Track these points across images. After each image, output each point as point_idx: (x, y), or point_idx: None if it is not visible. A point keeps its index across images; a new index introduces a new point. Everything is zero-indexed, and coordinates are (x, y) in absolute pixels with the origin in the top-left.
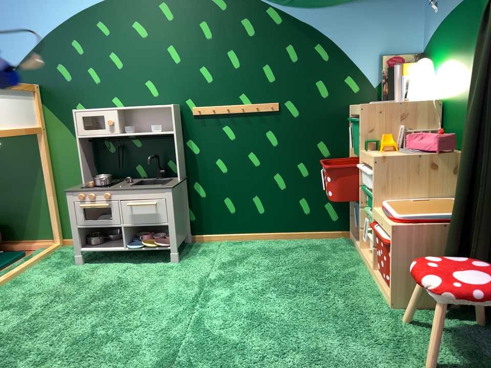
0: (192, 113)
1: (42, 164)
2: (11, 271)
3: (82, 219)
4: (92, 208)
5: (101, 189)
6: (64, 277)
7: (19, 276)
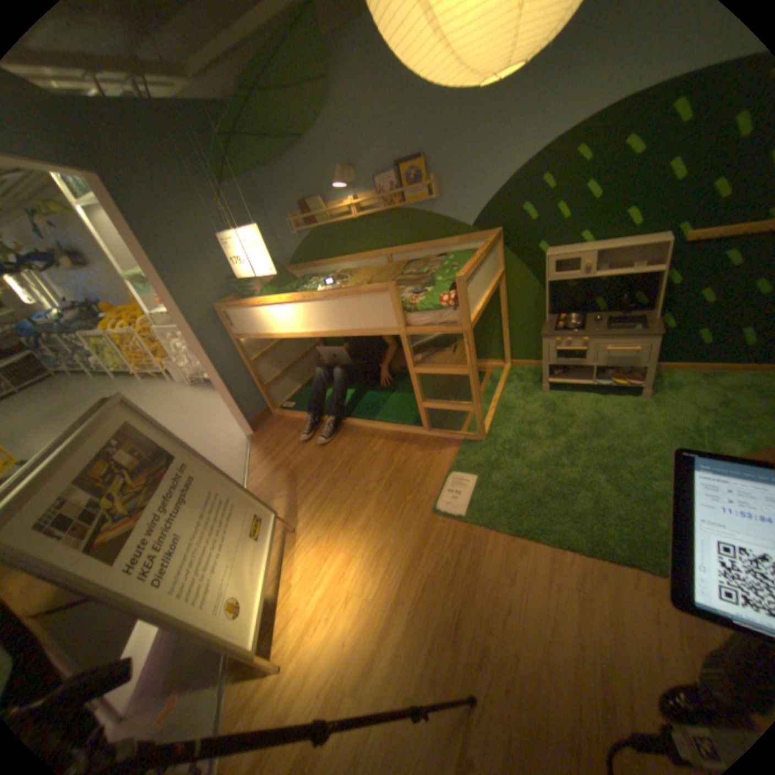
0: (684, 240)
1: (497, 300)
2: (494, 397)
3: (553, 358)
4: (567, 351)
5: (578, 335)
6: (540, 405)
7: (500, 400)
